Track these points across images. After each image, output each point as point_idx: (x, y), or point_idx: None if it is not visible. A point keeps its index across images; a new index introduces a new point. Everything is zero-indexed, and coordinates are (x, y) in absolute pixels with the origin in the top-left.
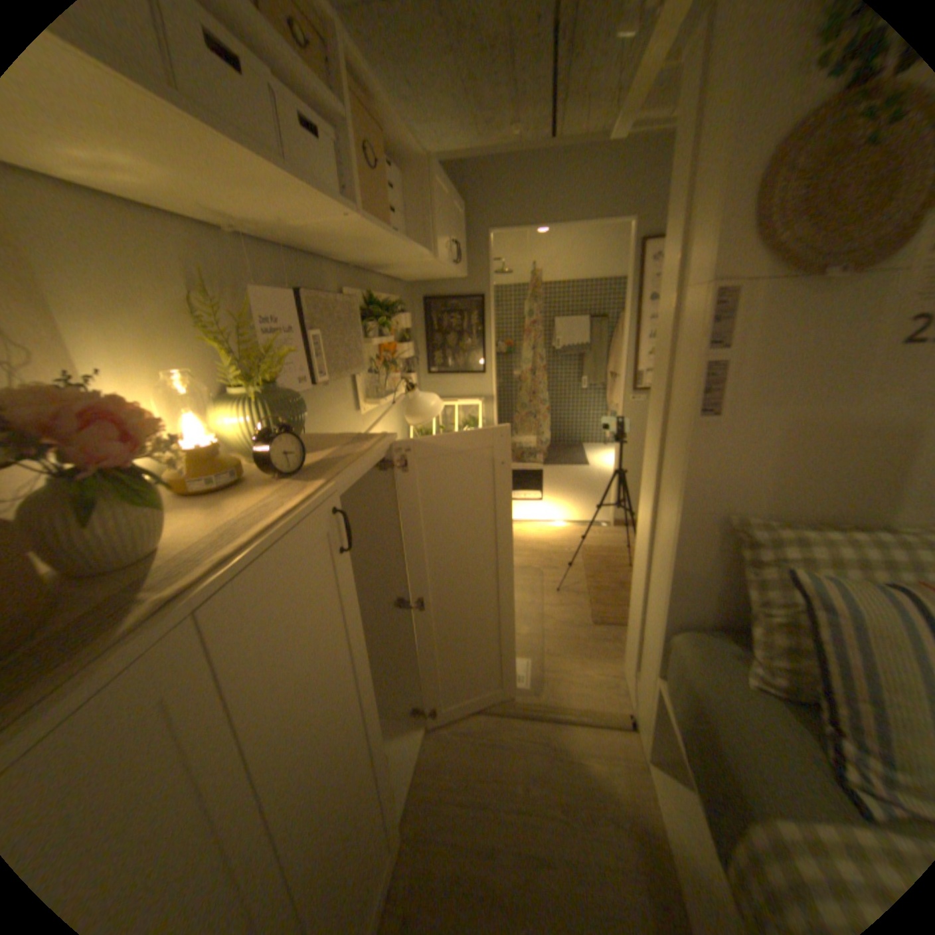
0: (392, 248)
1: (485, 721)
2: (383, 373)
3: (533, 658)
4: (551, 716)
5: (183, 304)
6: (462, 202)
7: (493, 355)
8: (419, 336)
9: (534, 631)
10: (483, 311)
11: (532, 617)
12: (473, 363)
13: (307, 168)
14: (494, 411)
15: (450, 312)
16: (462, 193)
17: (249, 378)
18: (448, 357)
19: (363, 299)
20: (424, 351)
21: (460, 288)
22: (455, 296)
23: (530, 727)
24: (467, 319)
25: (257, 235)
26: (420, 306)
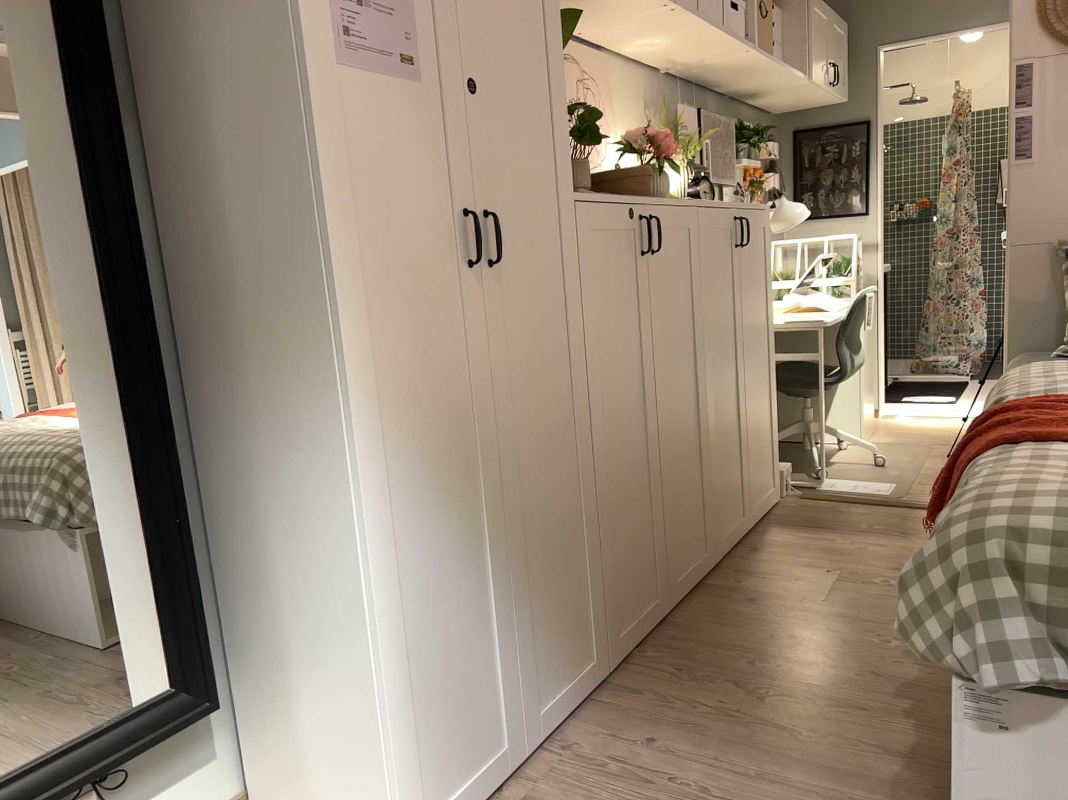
0: (769, 76)
1: (838, 504)
2: (750, 194)
3: (901, 485)
4: (911, 505)
5: (648, 116)
6: (845, 26)
7: (878, 194)
8: (785, 179)
9: (908, 474)
10: (867, 142)
11: (909, 468)
12: (852, 205)
13: (731, 32)
14: (879, 264)
15: (825, 147)
16: (844, 17)
17: (683, 155)
18: (820, 200)
19: (734, 129)
20: (790, 195)
21: (838, 119)
22: (832, 128)
23: (886, 509)
24: (846, 153)
25: (675, 76)
26: (788, 144)
